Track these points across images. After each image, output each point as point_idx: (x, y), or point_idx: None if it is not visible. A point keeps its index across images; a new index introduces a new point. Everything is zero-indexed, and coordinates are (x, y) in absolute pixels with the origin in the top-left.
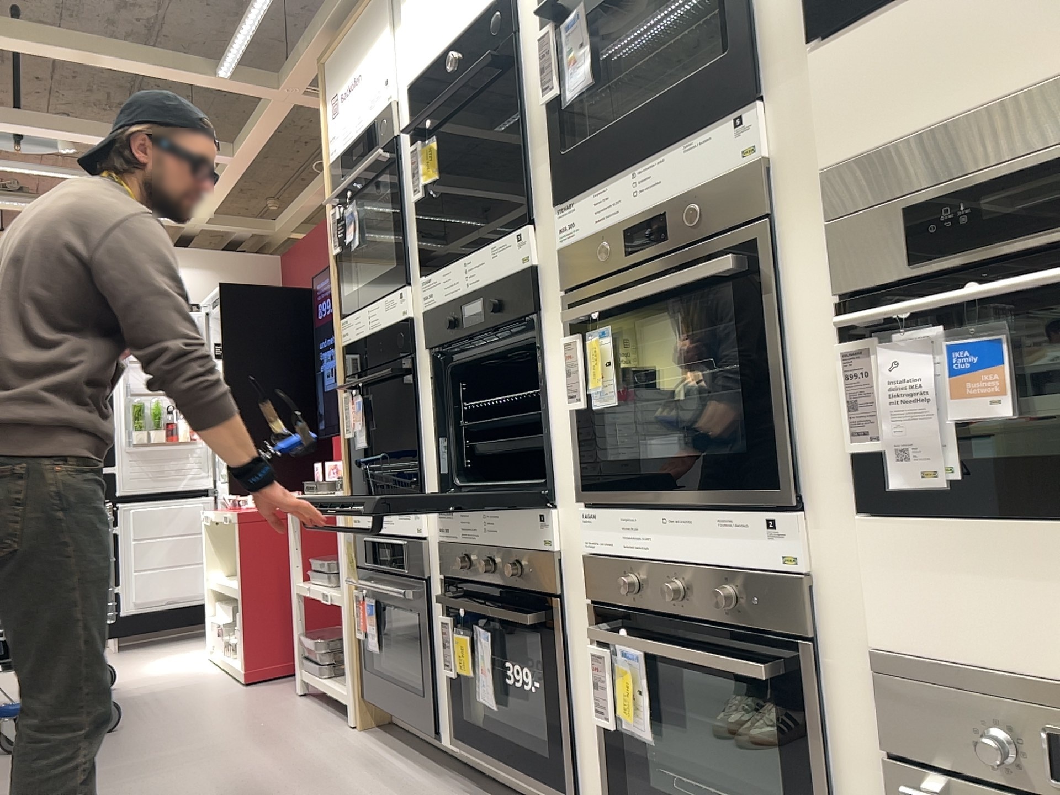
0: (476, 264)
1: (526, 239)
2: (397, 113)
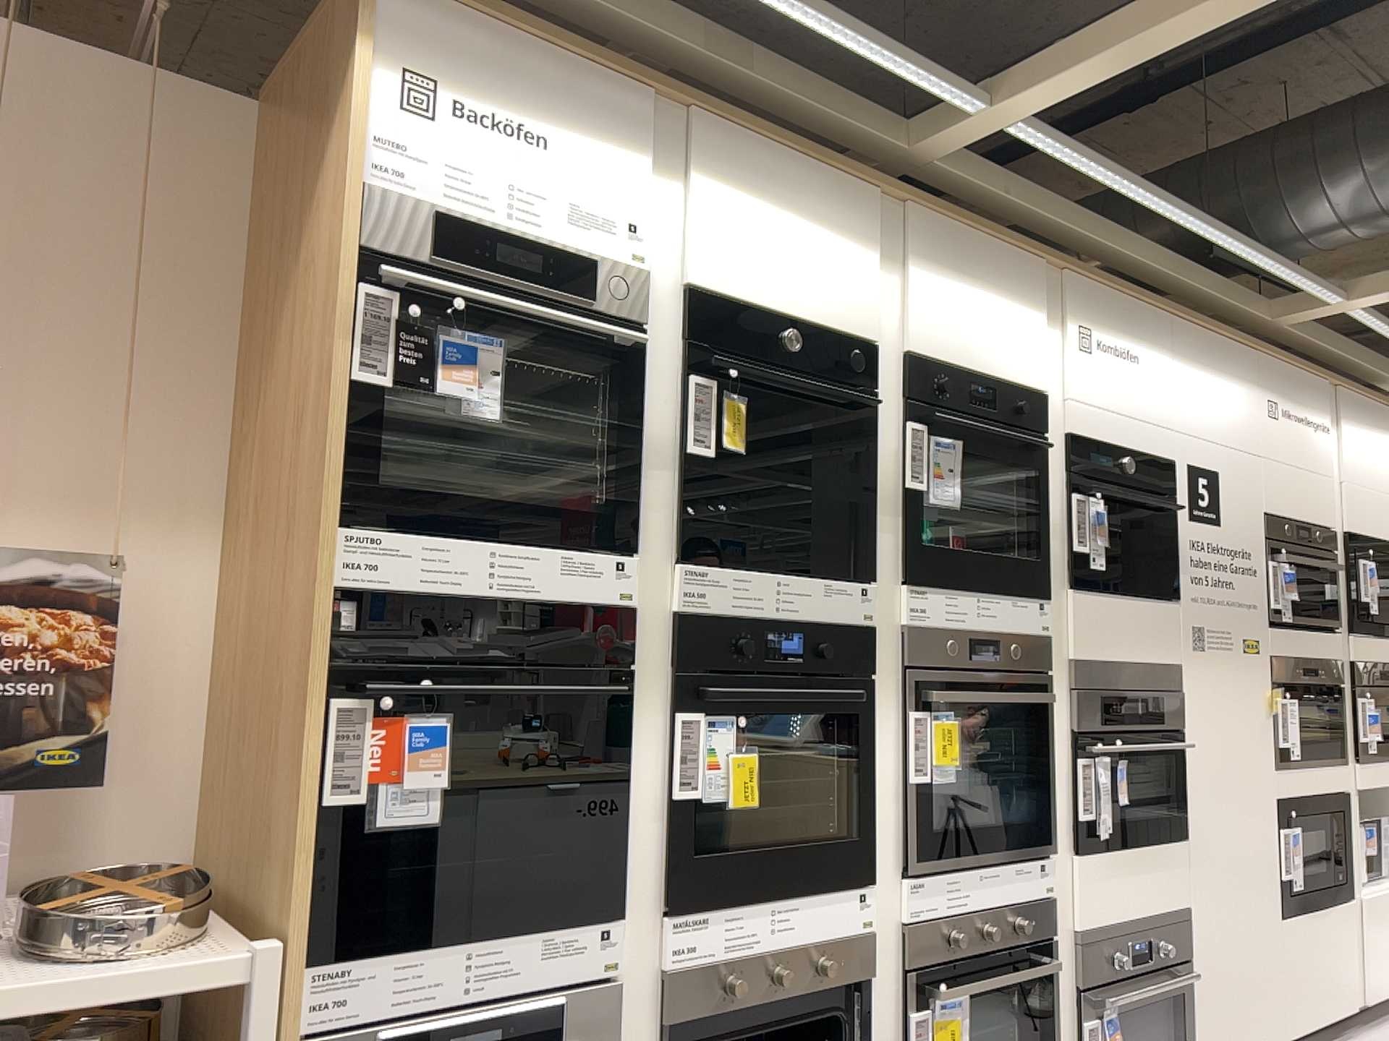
0: (795, 589)
1: (864, 595)
2: (652, 302)
